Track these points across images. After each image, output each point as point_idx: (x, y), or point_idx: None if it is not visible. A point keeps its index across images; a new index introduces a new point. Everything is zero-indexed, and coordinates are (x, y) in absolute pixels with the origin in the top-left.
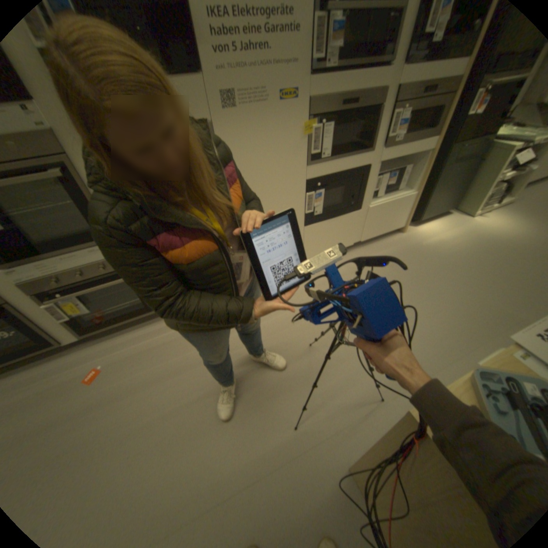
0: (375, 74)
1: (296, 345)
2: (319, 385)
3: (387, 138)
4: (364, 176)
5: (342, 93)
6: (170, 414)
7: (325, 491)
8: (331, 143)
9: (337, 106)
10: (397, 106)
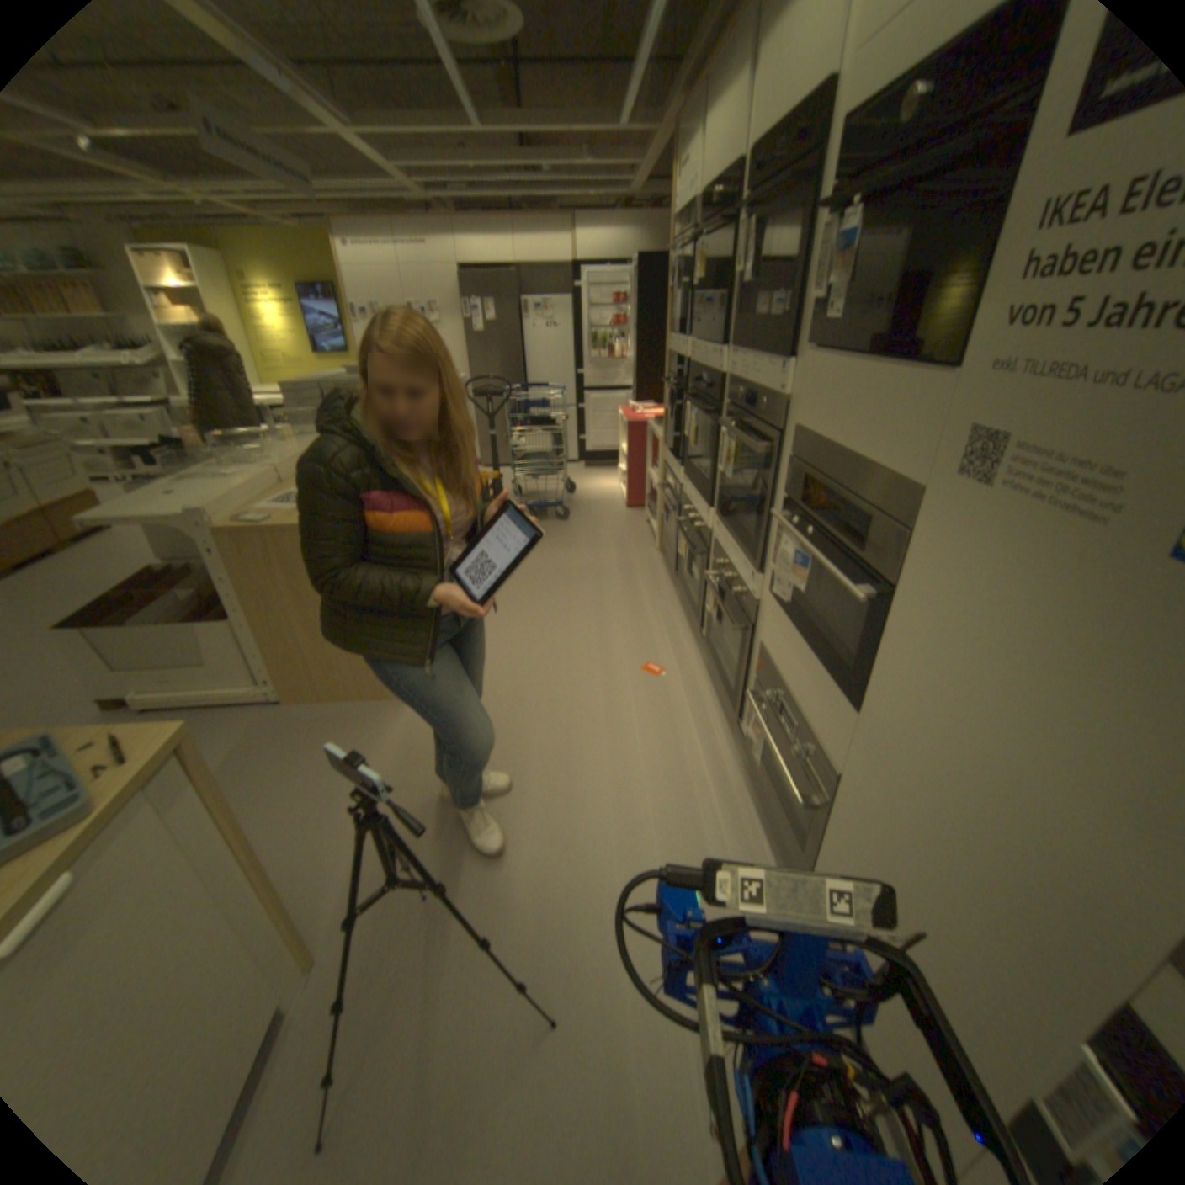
0: None
1: (571, 993)
2: (455, 1000)
3: None
4: None
5: None
6: (556, 747)
7: (329, 914)
8: None
9: None
10: None
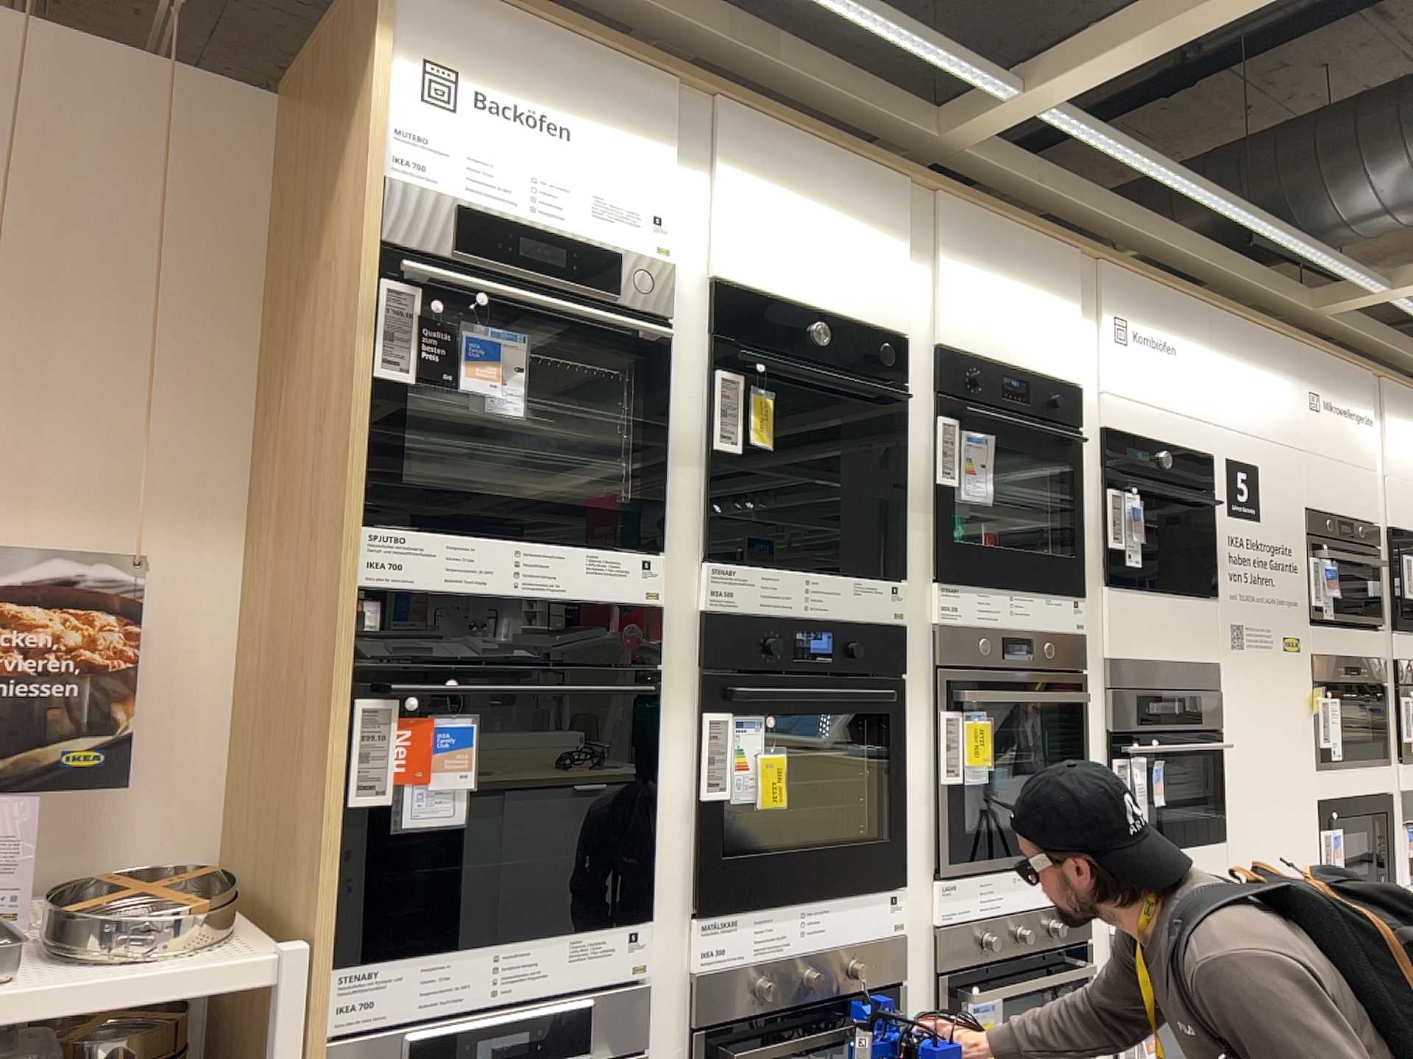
0: (1368, 637)
1: None
2: None
3: (1401, 743)
4: (1388, 813)
5: (1339, 656)
6: None
7: None
8: (1338, 733)
9: (1338, 672)
10: (1399, 690)
